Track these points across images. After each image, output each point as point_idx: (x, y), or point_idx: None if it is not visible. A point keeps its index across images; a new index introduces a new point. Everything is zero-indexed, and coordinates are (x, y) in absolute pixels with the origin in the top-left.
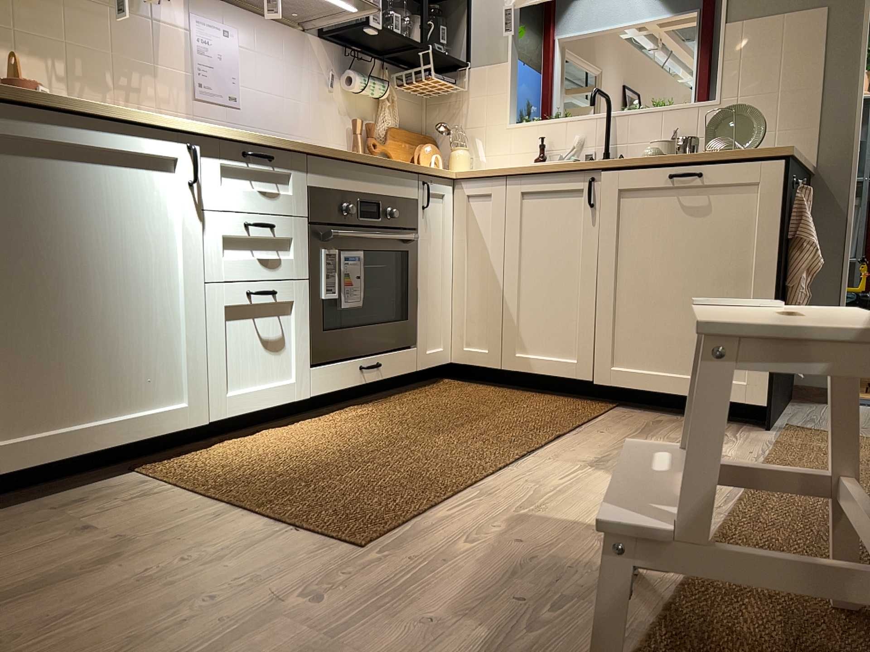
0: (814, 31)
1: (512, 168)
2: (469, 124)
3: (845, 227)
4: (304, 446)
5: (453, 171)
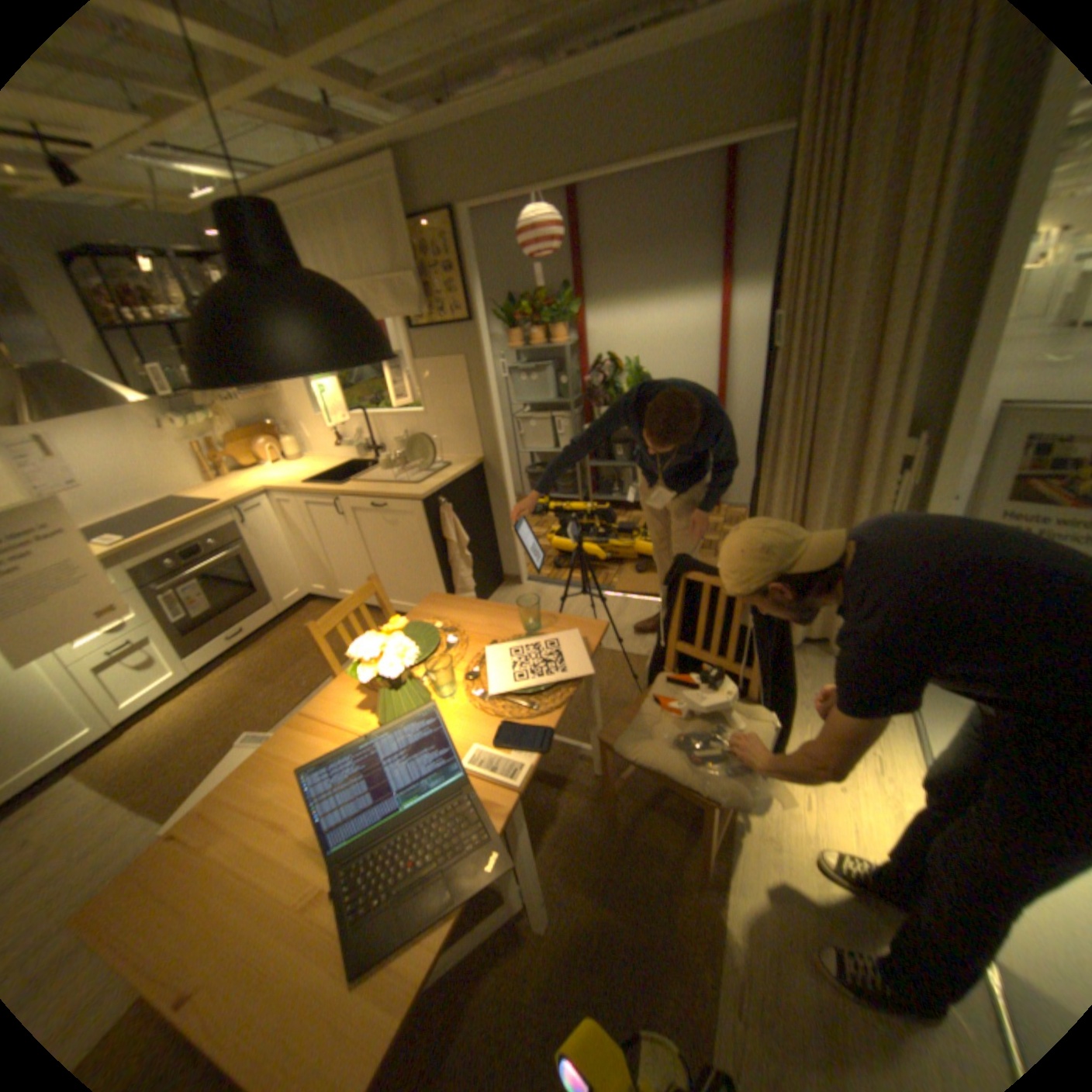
0: (463, 370)
1: (295, 484)
2: (285, 419)
3: (506, 492)
4: (177, 722)
5: (261, 487)
